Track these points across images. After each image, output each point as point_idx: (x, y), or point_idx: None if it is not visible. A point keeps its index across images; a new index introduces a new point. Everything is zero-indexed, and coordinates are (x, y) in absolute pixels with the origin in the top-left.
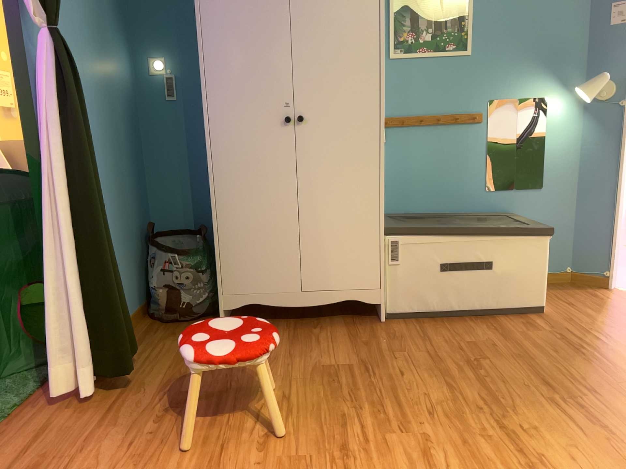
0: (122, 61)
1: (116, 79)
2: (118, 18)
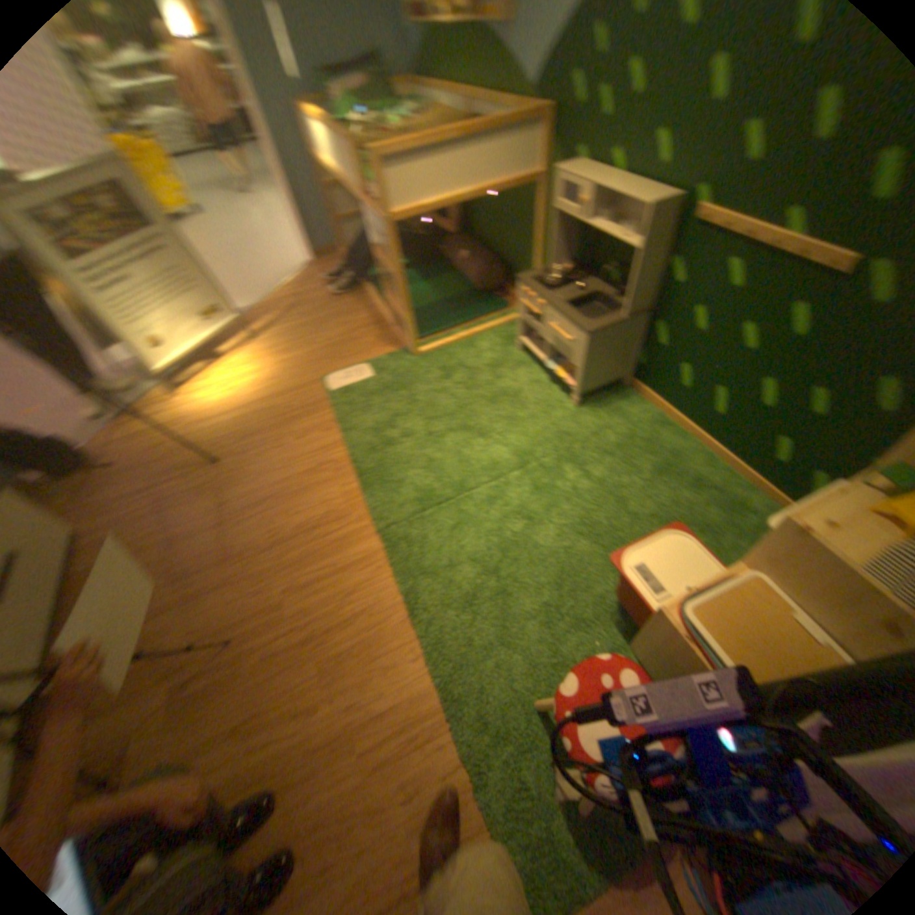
0: None
1: None
2: None
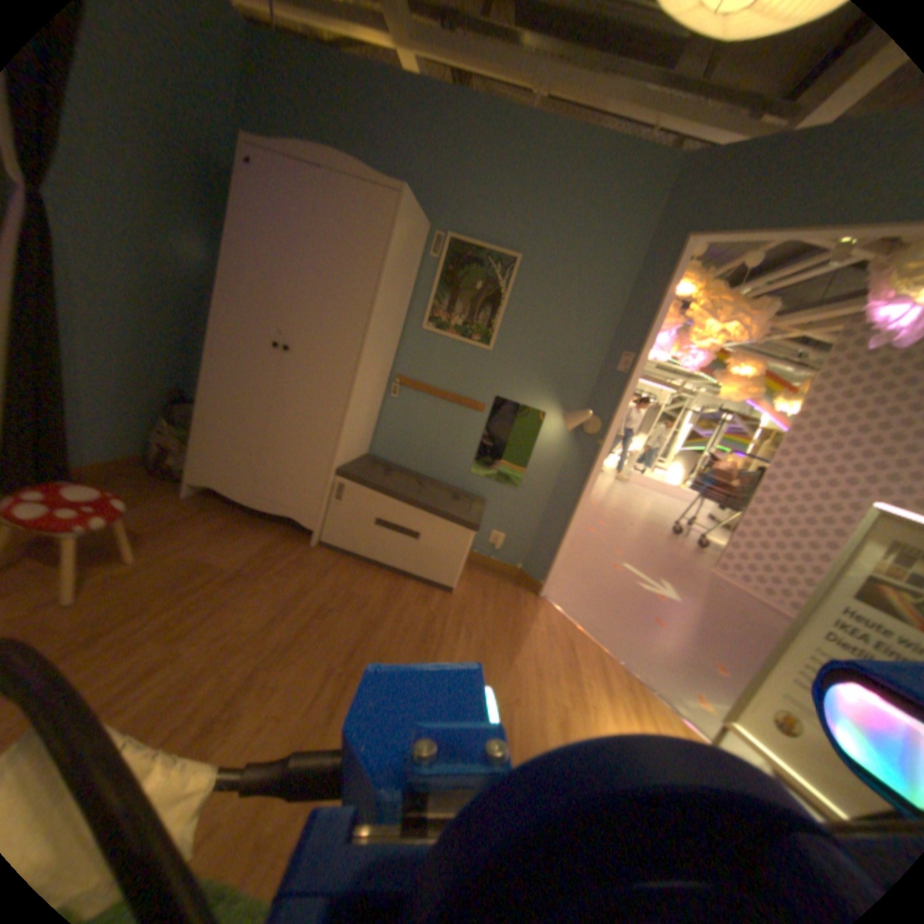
0: (191, 249)
1: (174, 262)
2: (196, 212)
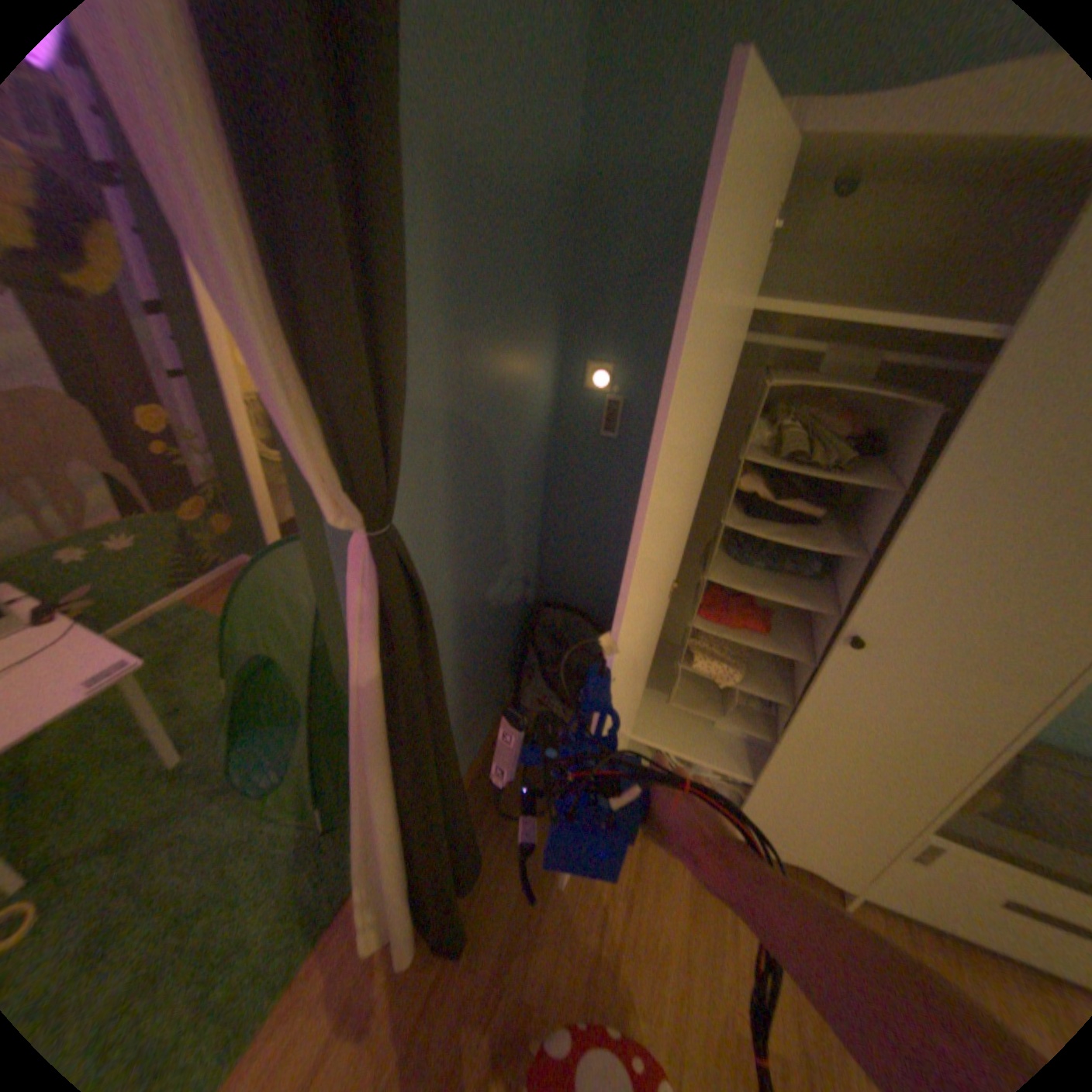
0: (542, 374)
1: (525, 419)
2: (547, 295)
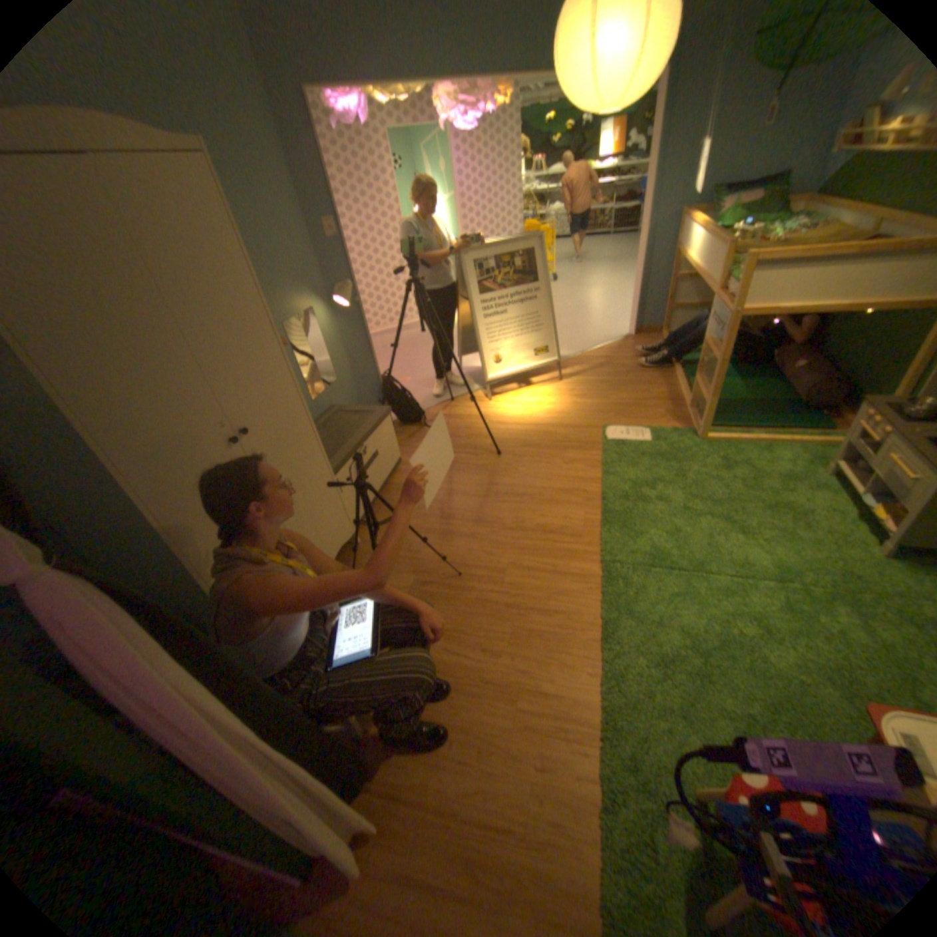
0: None
1: None
2: None
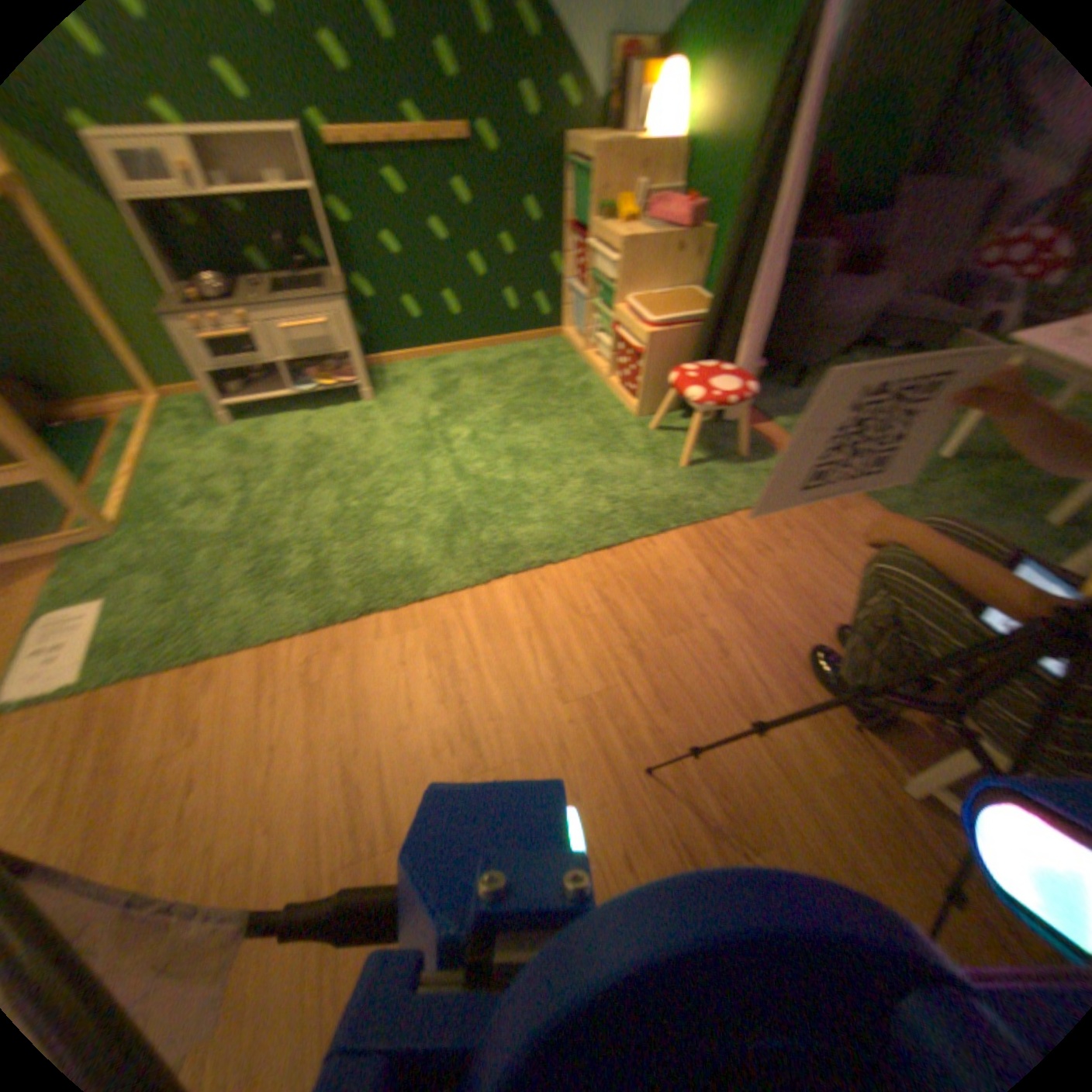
0: None
1: None
2: None
